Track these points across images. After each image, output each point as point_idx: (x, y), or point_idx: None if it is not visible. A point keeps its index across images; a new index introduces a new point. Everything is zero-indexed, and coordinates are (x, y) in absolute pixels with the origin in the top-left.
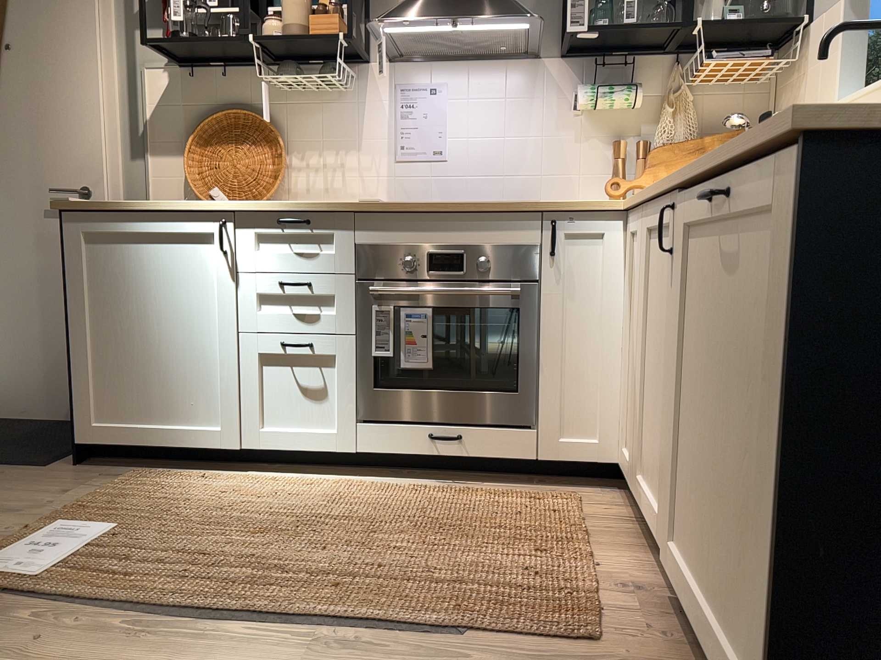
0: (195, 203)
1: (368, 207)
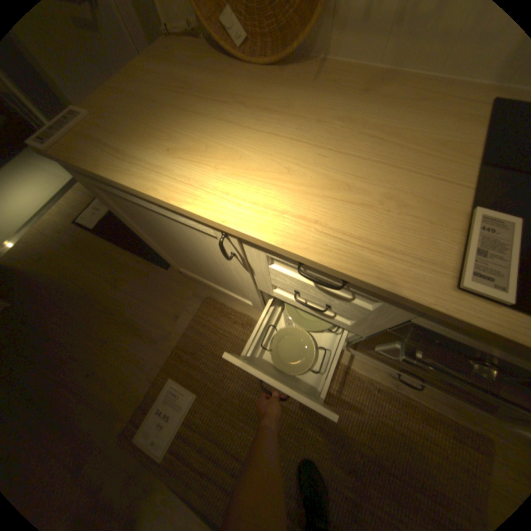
0: (179, 204)
1: (482, 329)
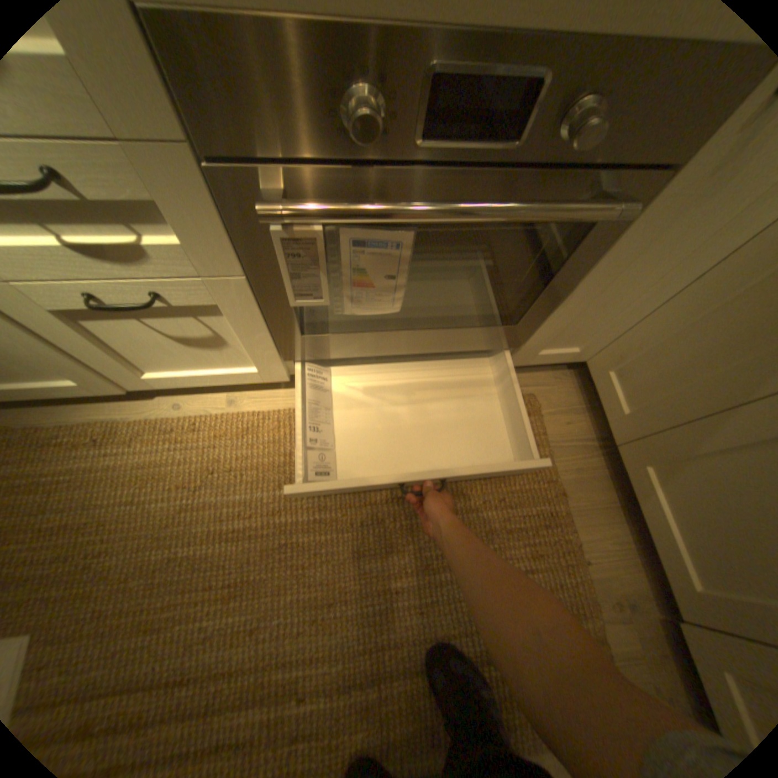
0: None
1: None
